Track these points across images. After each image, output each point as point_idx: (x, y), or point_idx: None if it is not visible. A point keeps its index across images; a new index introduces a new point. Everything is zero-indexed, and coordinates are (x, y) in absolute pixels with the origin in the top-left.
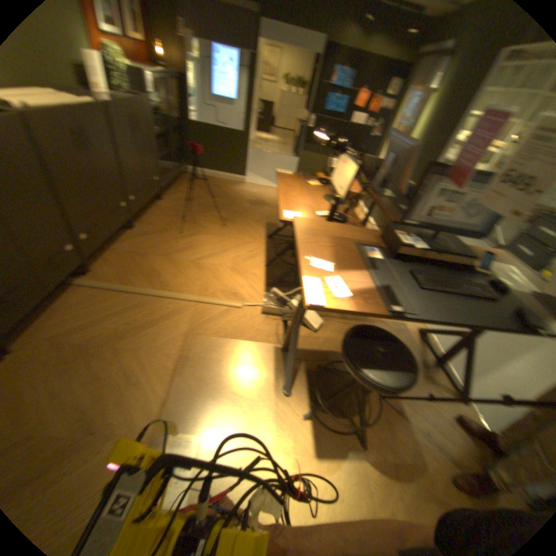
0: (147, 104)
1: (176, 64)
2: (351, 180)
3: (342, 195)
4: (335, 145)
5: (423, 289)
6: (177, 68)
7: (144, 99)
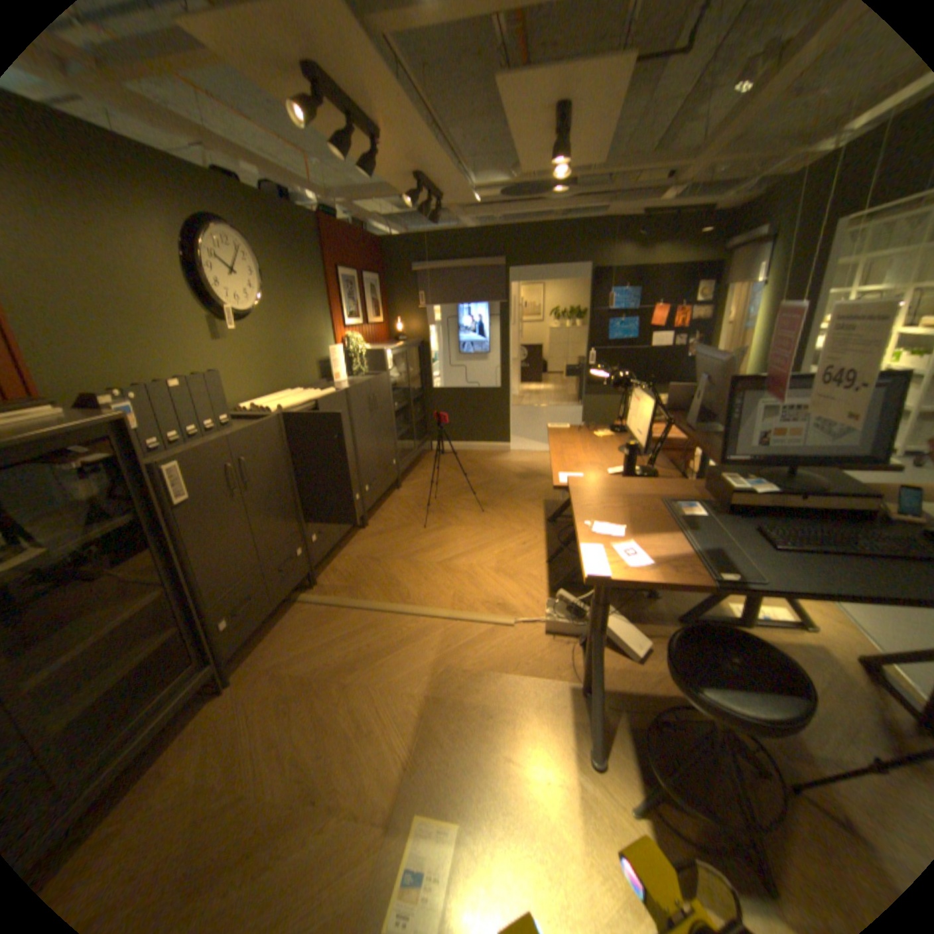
0: (384, 382)
1: (414, 334)
2: (648, 420)
3: (642, 442)
4: (622, 380)
5: (779, 551)
6: (415, 338)
7: (381, 378)
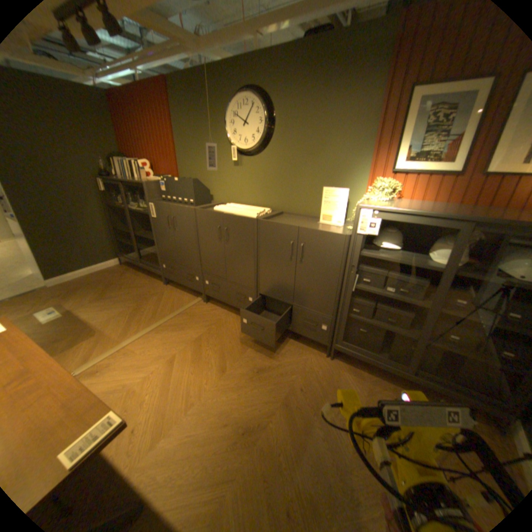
0: (332, 242)
1: None
2: None
3: None
4: None
5: None
6: None
7: (326, 234)
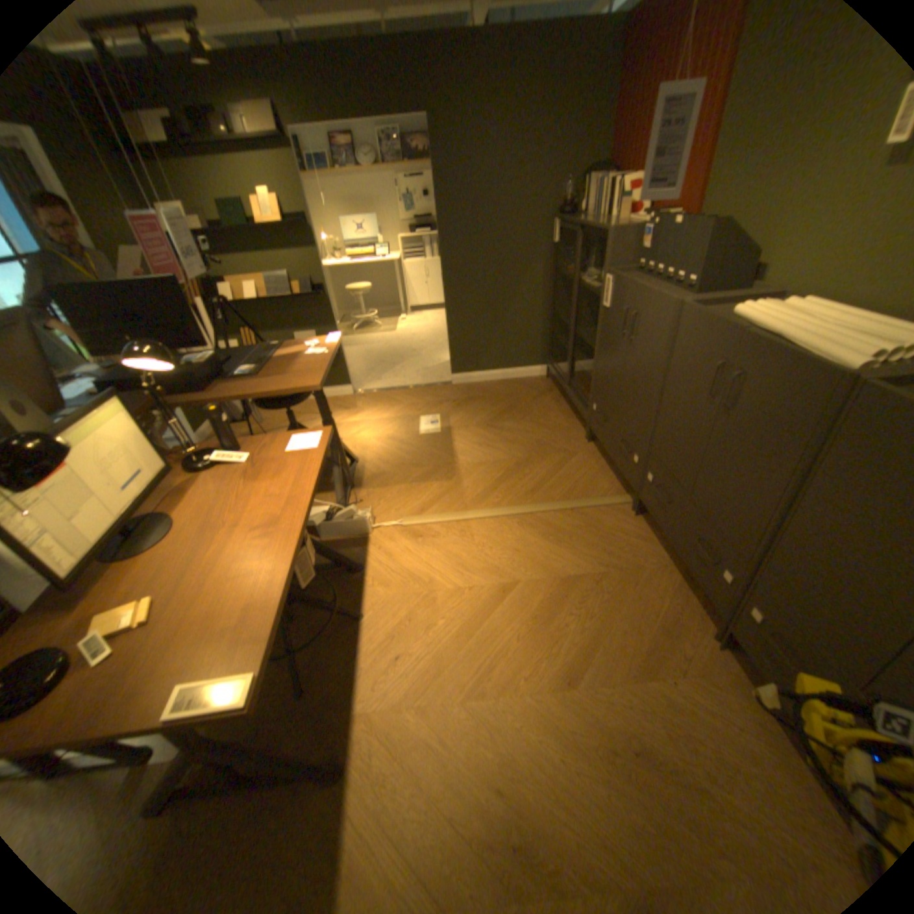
0: None
1: None
2: (134, 428)
3: (153, 467)
4: None
5: (231, 357)
6: None
7: None
